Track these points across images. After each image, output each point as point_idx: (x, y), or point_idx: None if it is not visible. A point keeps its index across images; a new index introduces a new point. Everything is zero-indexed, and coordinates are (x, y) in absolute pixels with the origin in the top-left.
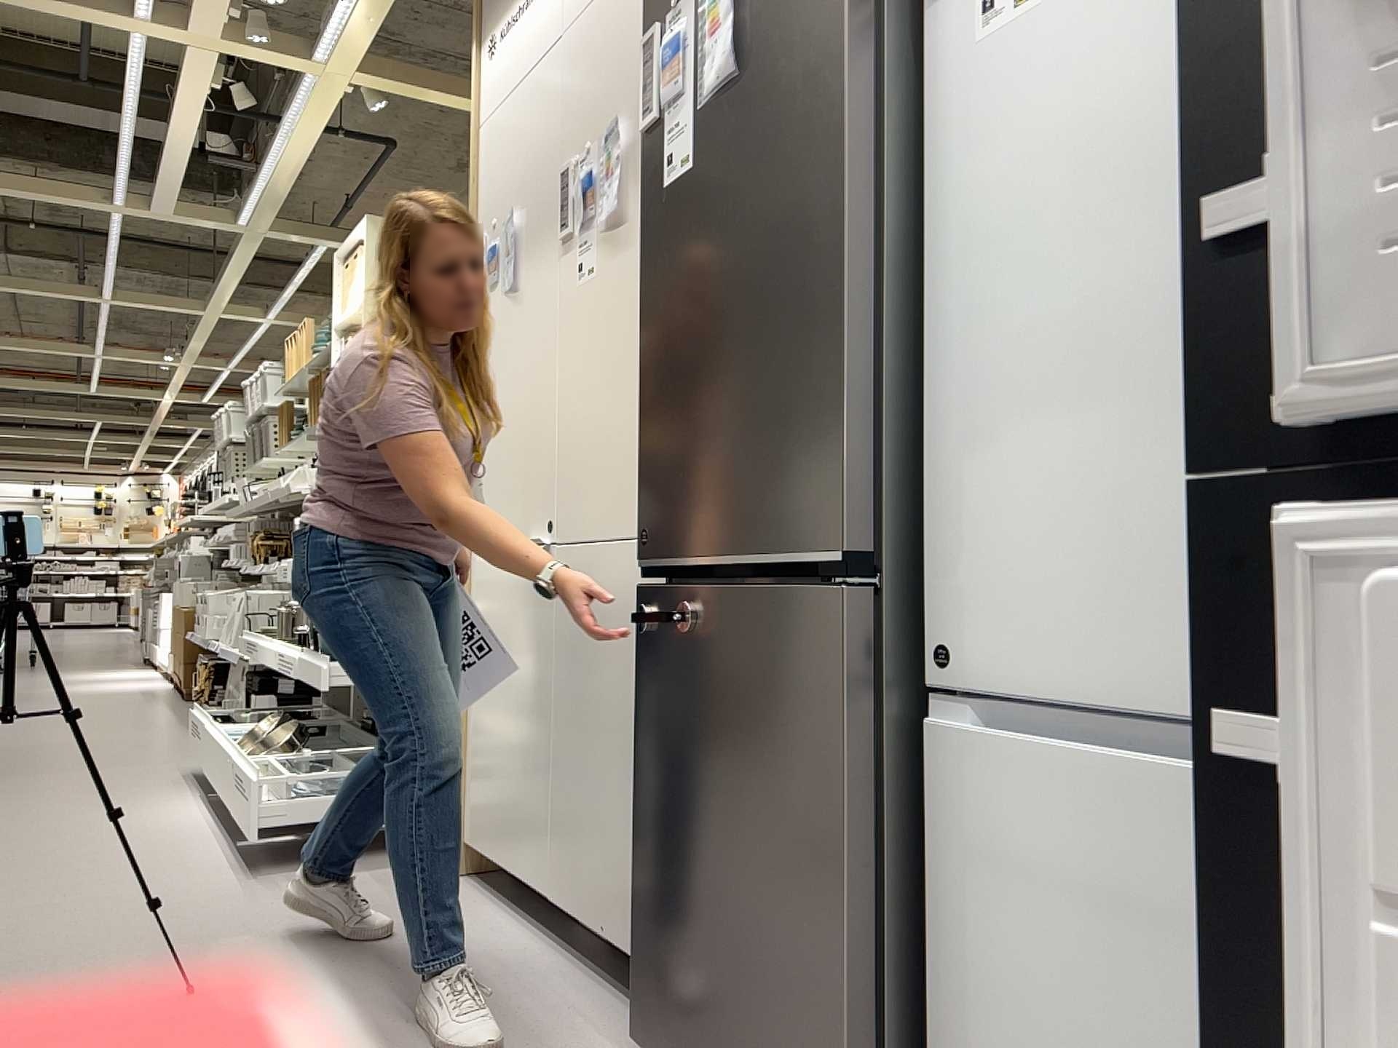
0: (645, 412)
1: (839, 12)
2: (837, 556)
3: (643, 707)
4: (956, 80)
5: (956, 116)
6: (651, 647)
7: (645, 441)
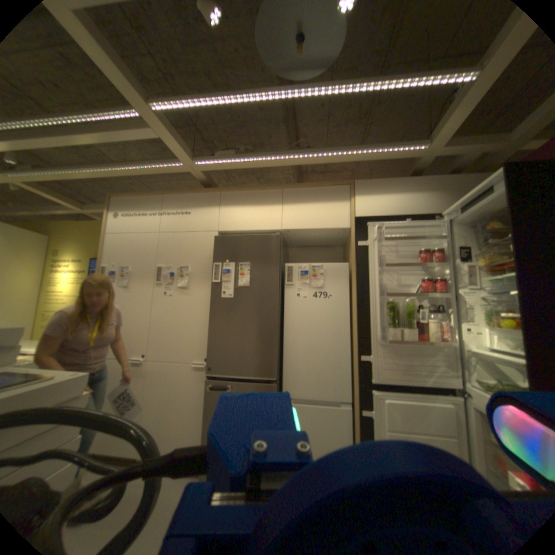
0: (211, 341)
1: (276, 288)
2: (273, 378)
3: (207, 406)
4: (290, 302)
5: (289, 308)
6: (211, 393)
7: (211, 348)
